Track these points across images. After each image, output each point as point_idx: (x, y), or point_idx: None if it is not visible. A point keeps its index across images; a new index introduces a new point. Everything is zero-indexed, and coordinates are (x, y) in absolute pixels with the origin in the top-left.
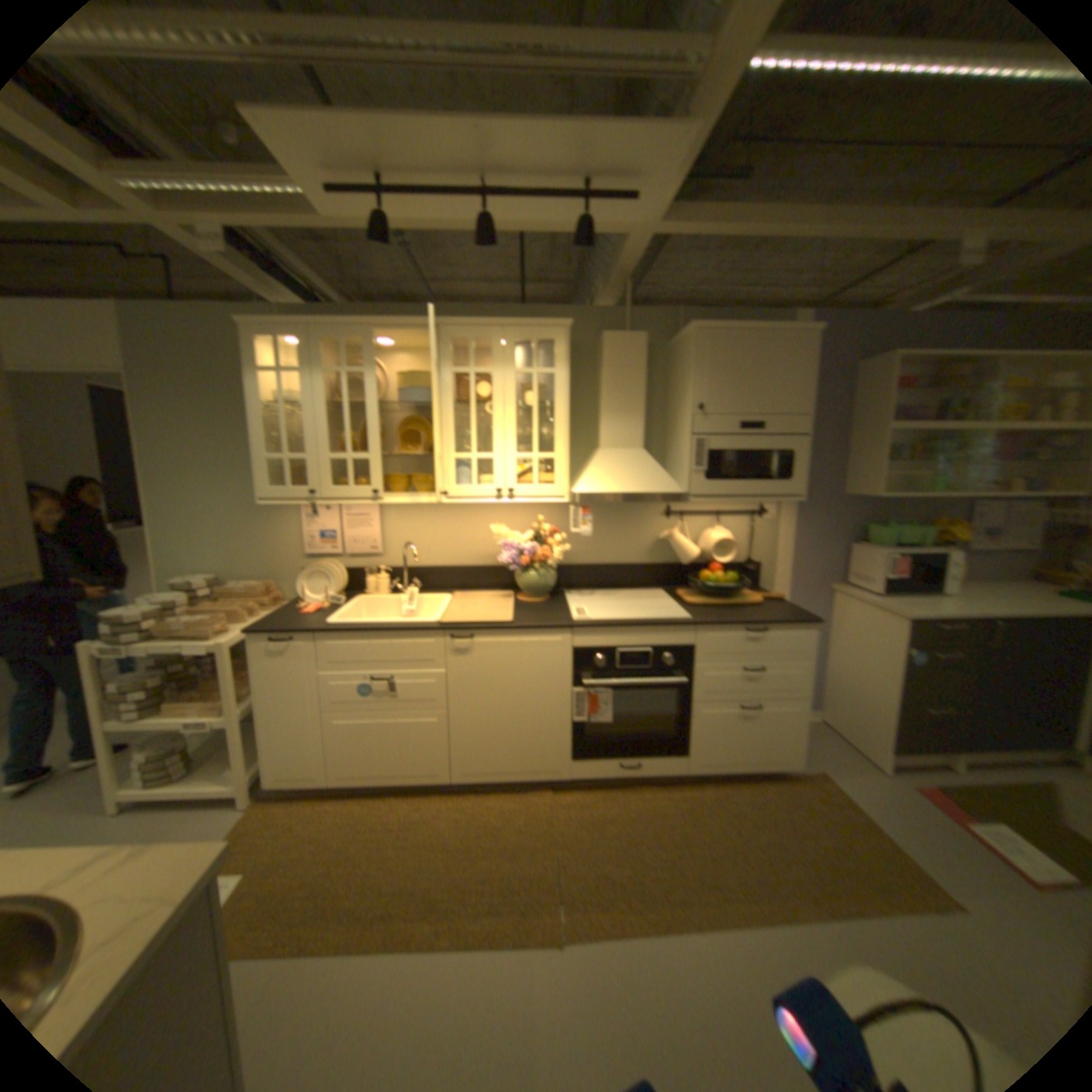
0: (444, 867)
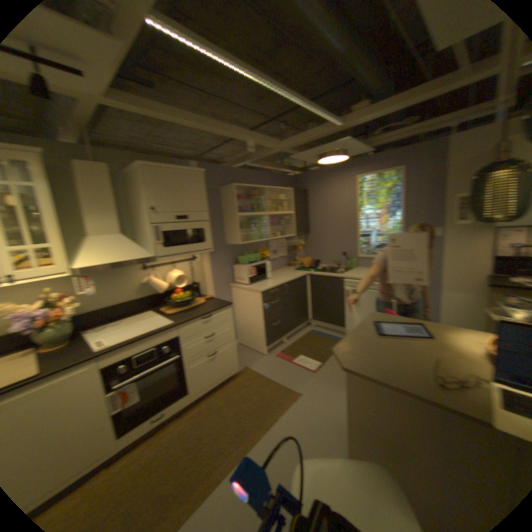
0: None
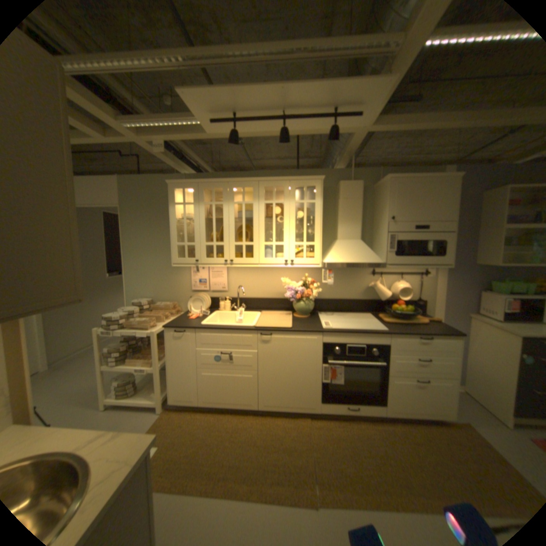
0: (255, 455)
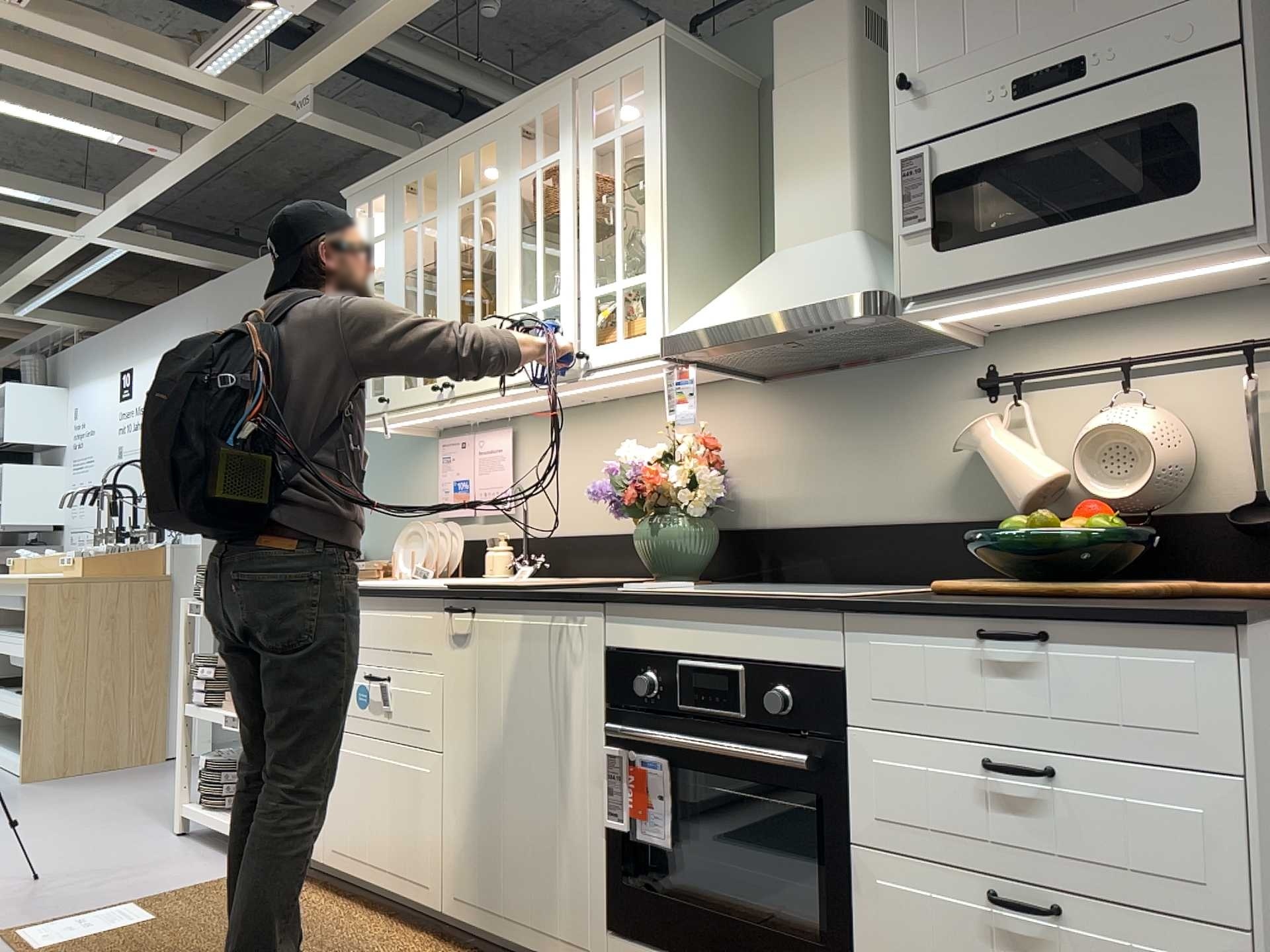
0: None
